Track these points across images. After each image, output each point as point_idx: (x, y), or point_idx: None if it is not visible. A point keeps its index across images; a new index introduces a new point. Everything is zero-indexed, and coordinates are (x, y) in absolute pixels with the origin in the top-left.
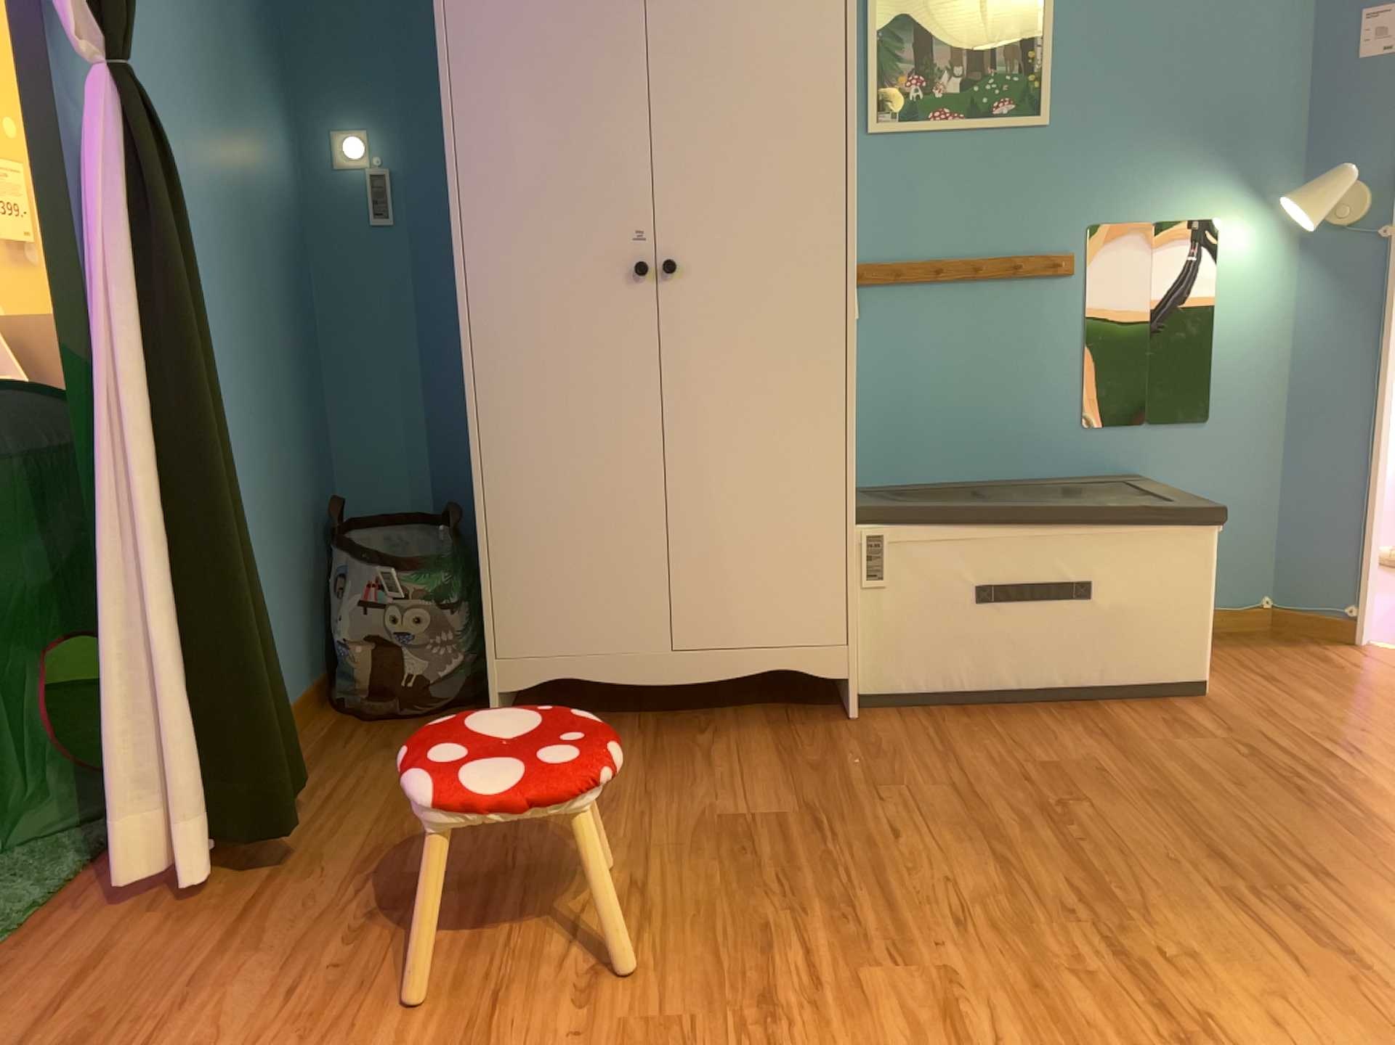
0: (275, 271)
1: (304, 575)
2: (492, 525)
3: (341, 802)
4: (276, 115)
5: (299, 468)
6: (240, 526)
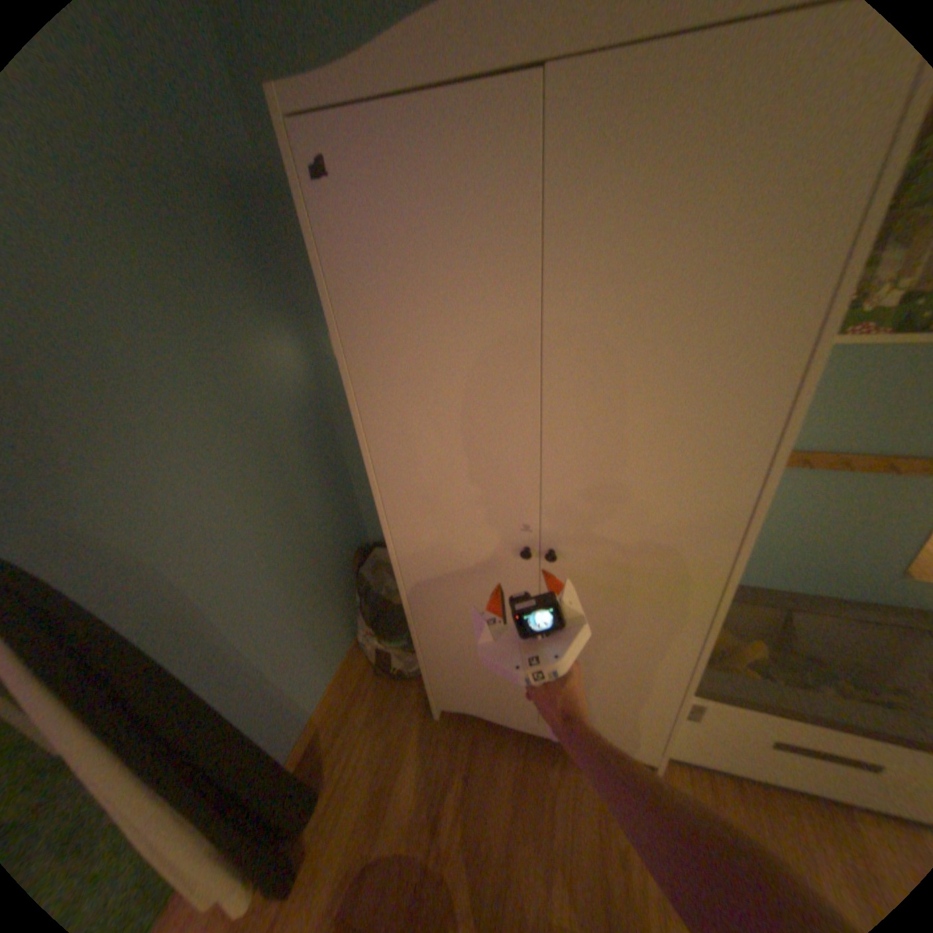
0: (291, 455)
1: (340, 602)
2: (428, 651)
3: (343, 804)
4: (275, 341)
5: (328, 553)
6: (239, 747)
